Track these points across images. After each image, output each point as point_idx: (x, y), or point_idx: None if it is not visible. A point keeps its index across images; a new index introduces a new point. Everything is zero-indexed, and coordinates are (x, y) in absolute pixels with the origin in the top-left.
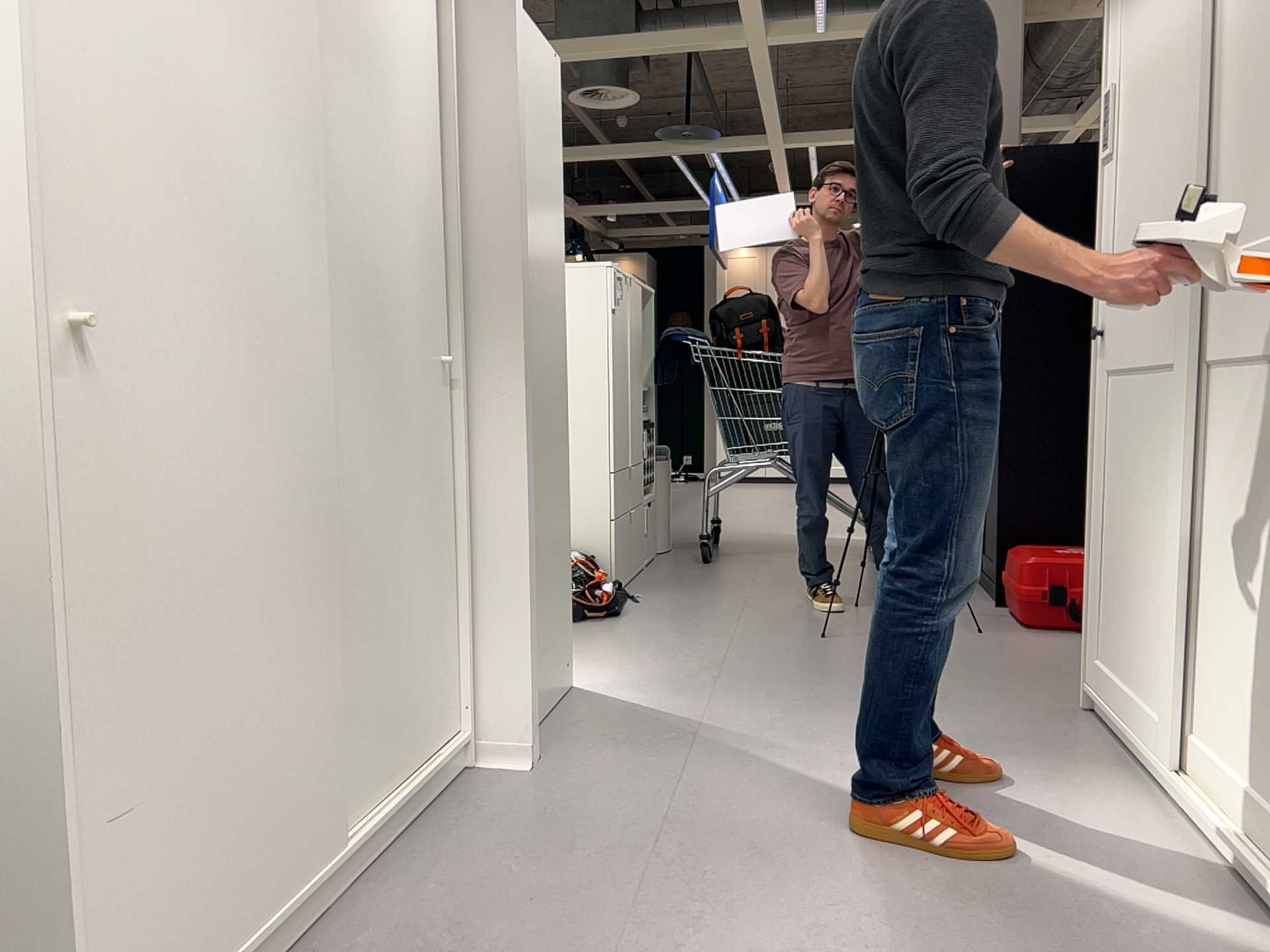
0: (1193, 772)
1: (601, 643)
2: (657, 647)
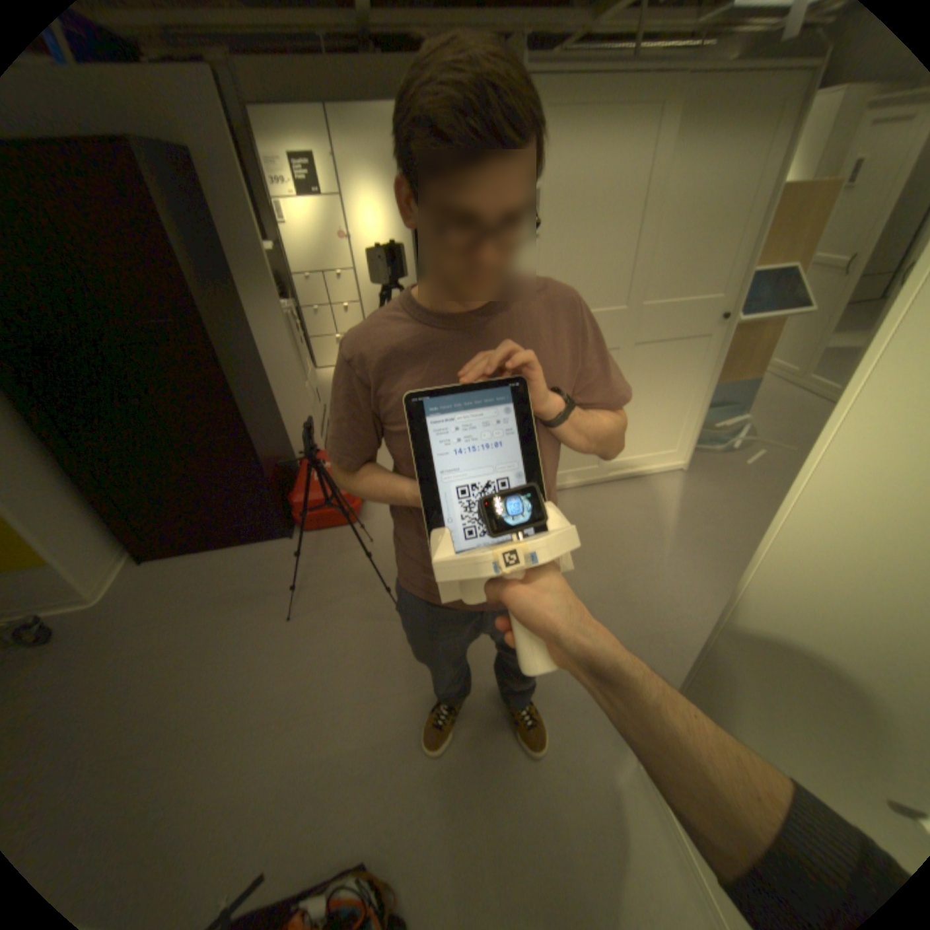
0: (618, 468)
1: (492, 823)
2: (487, 745)
